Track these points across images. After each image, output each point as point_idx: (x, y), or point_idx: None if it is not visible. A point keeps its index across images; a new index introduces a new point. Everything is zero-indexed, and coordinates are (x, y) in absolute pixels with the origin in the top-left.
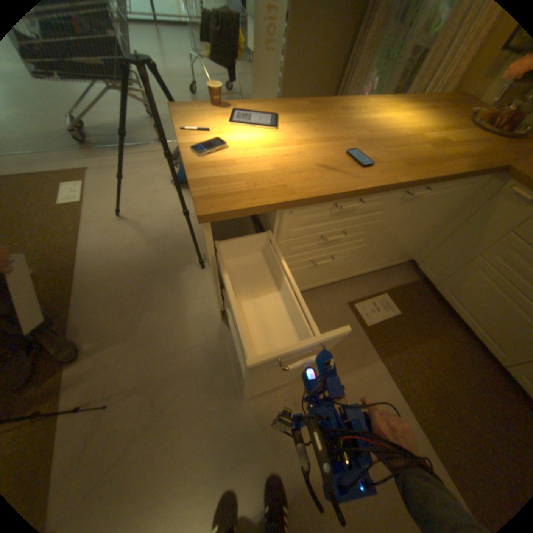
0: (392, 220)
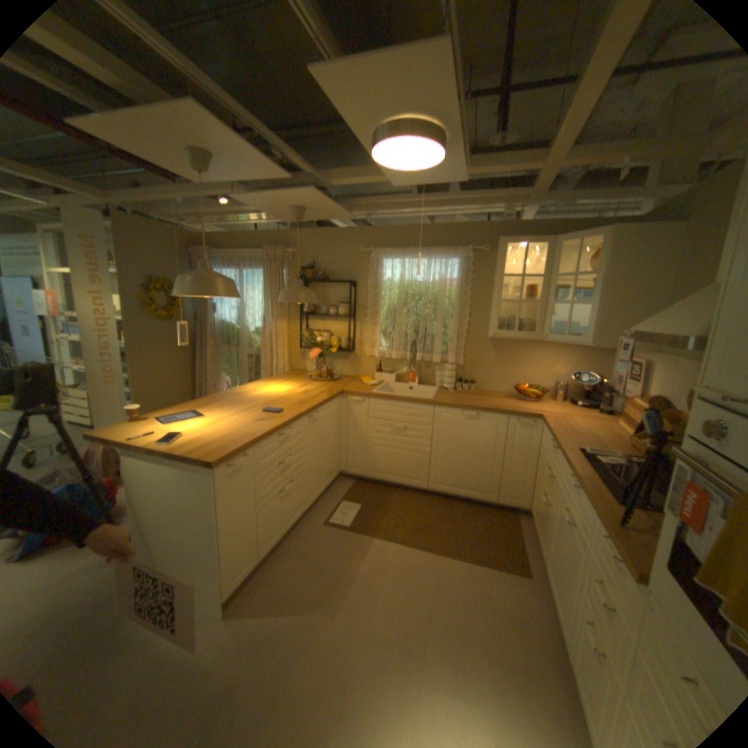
0: (311, 439)
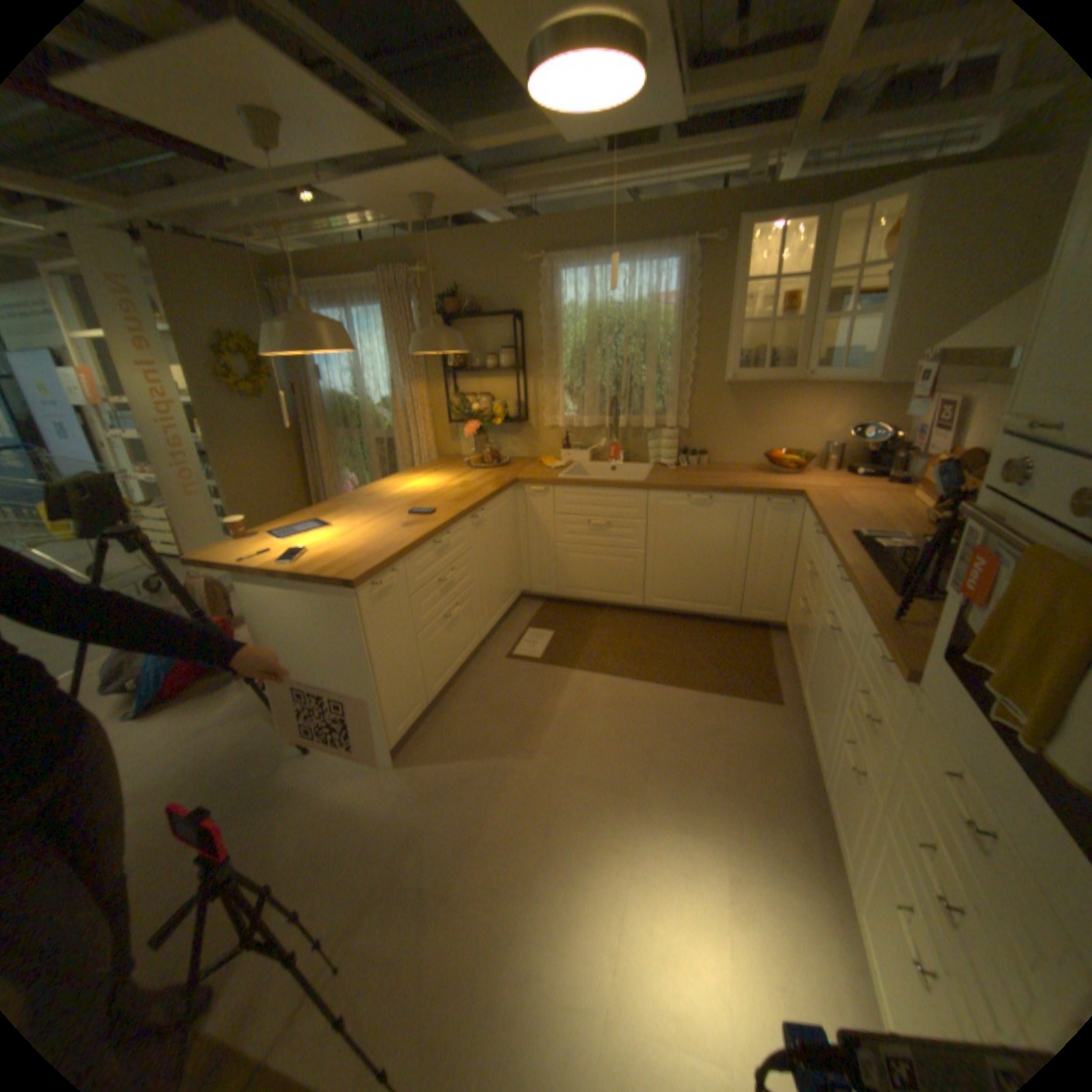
0: (478, 548)
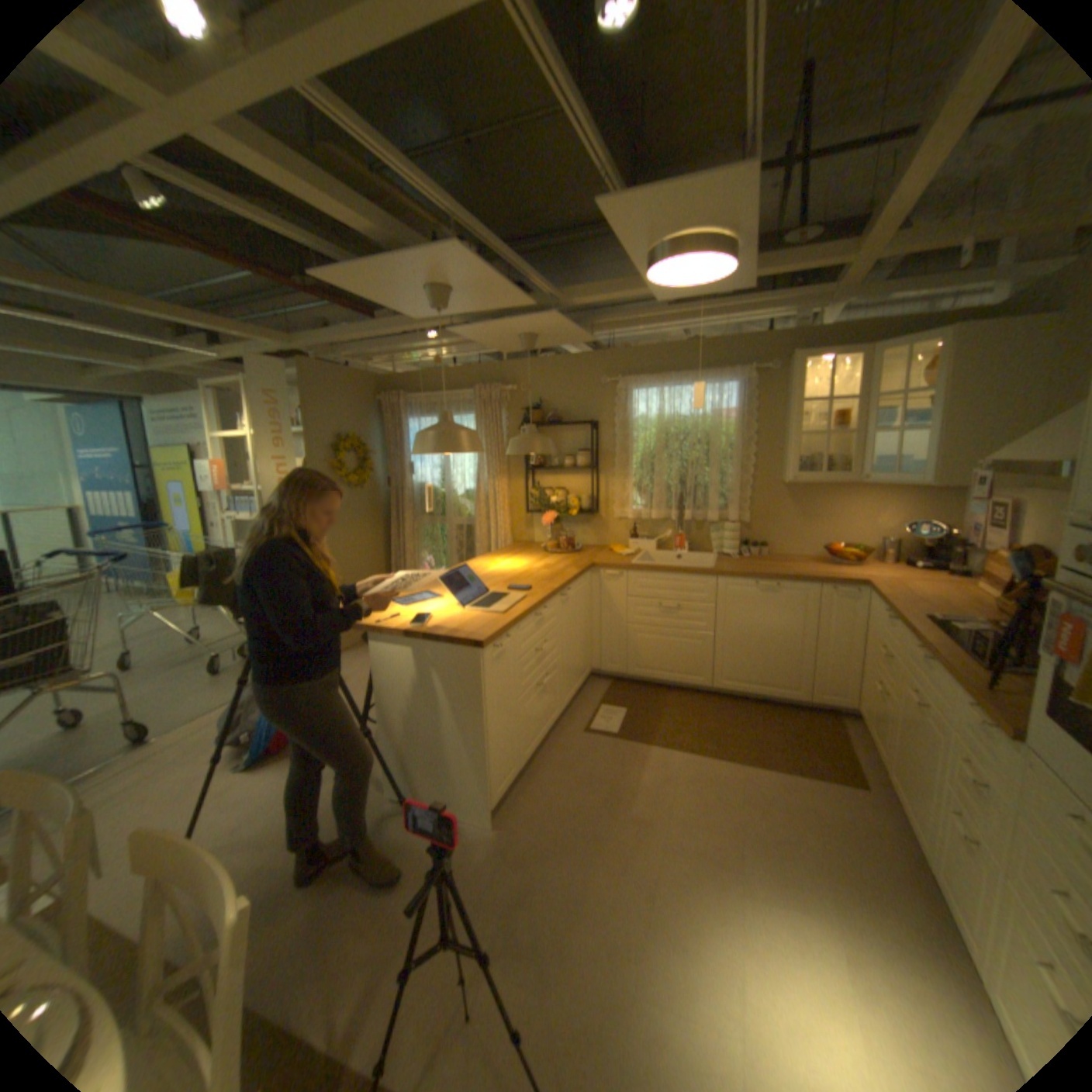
0: (563, 623)
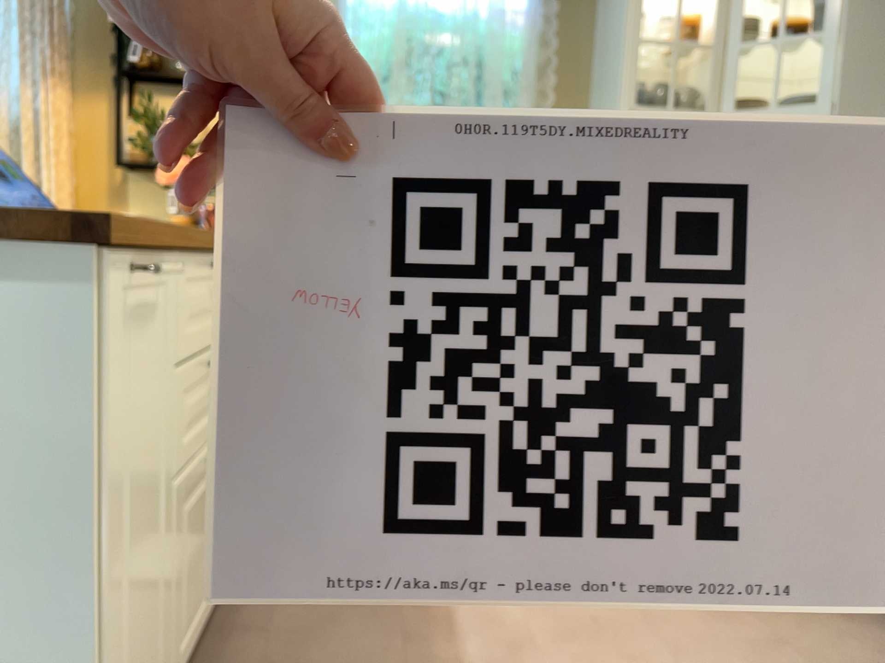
0: None
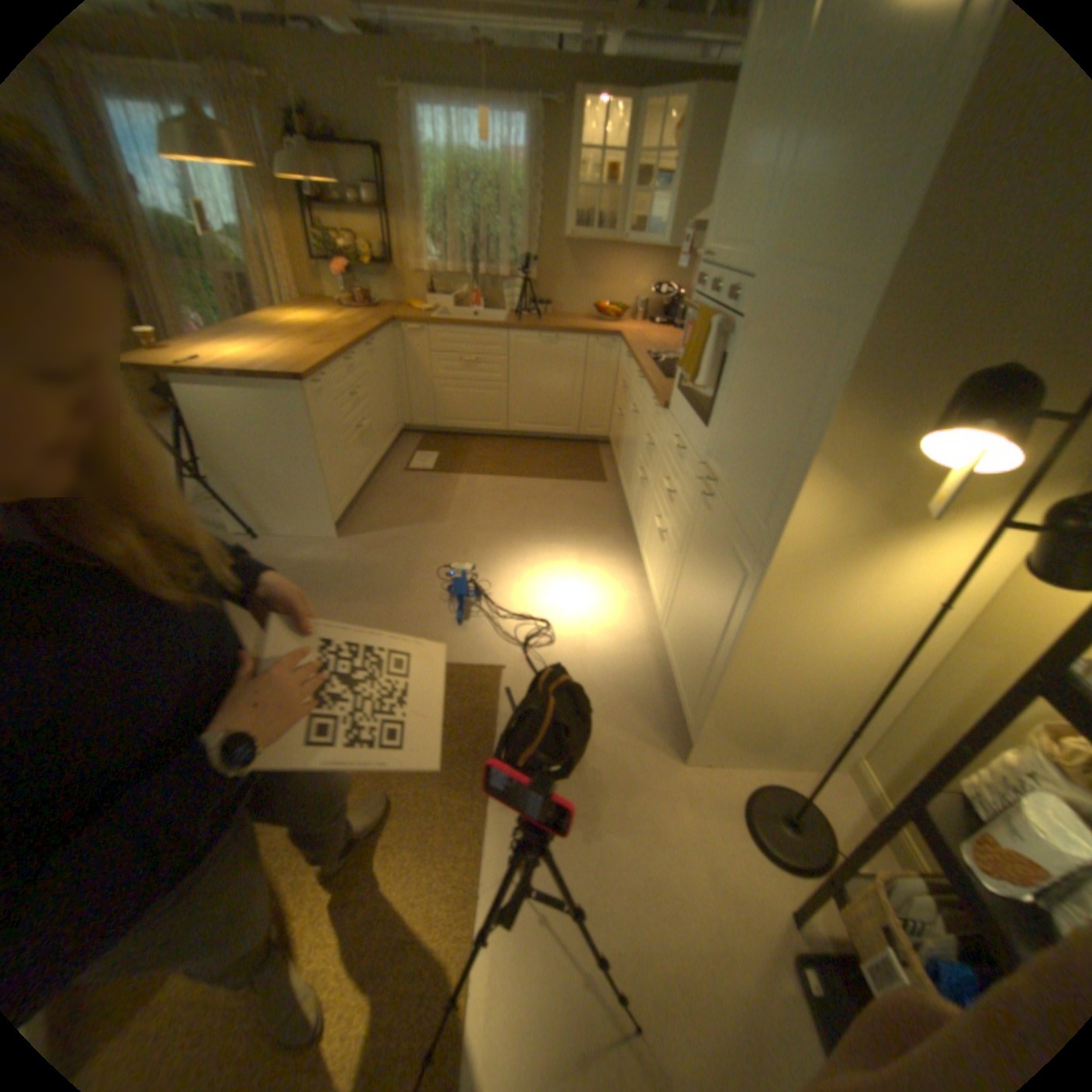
0: (372, 376)
